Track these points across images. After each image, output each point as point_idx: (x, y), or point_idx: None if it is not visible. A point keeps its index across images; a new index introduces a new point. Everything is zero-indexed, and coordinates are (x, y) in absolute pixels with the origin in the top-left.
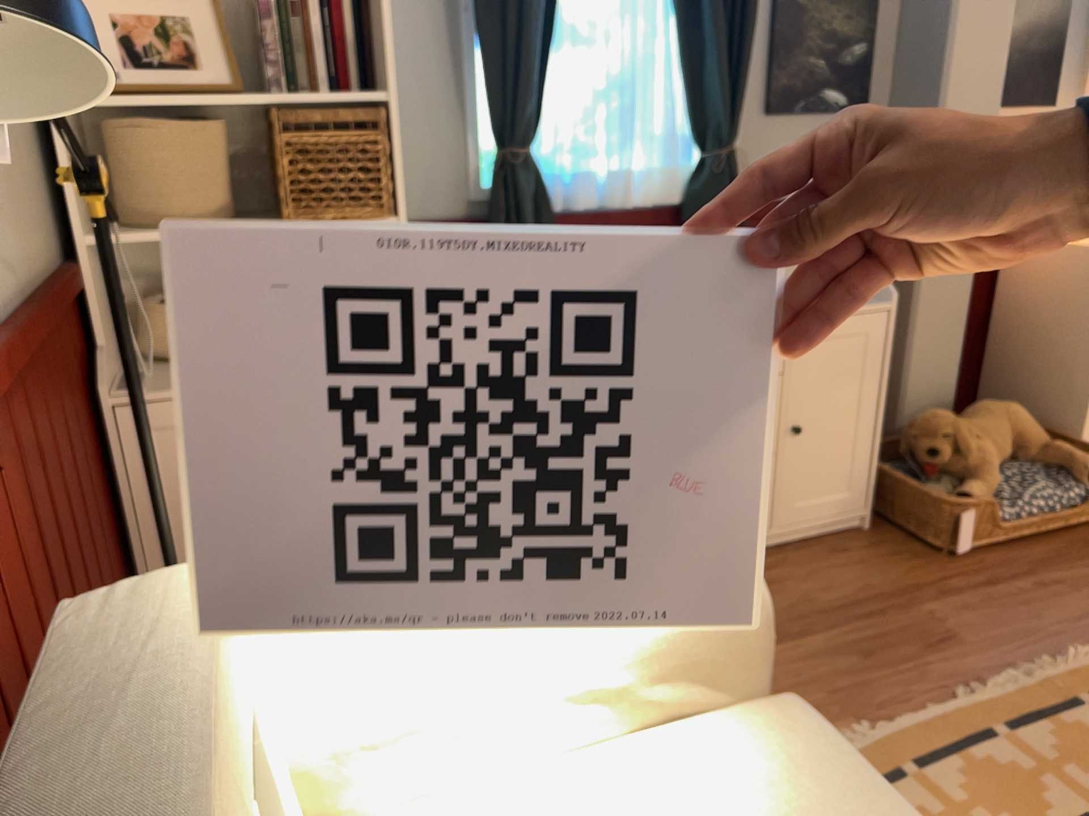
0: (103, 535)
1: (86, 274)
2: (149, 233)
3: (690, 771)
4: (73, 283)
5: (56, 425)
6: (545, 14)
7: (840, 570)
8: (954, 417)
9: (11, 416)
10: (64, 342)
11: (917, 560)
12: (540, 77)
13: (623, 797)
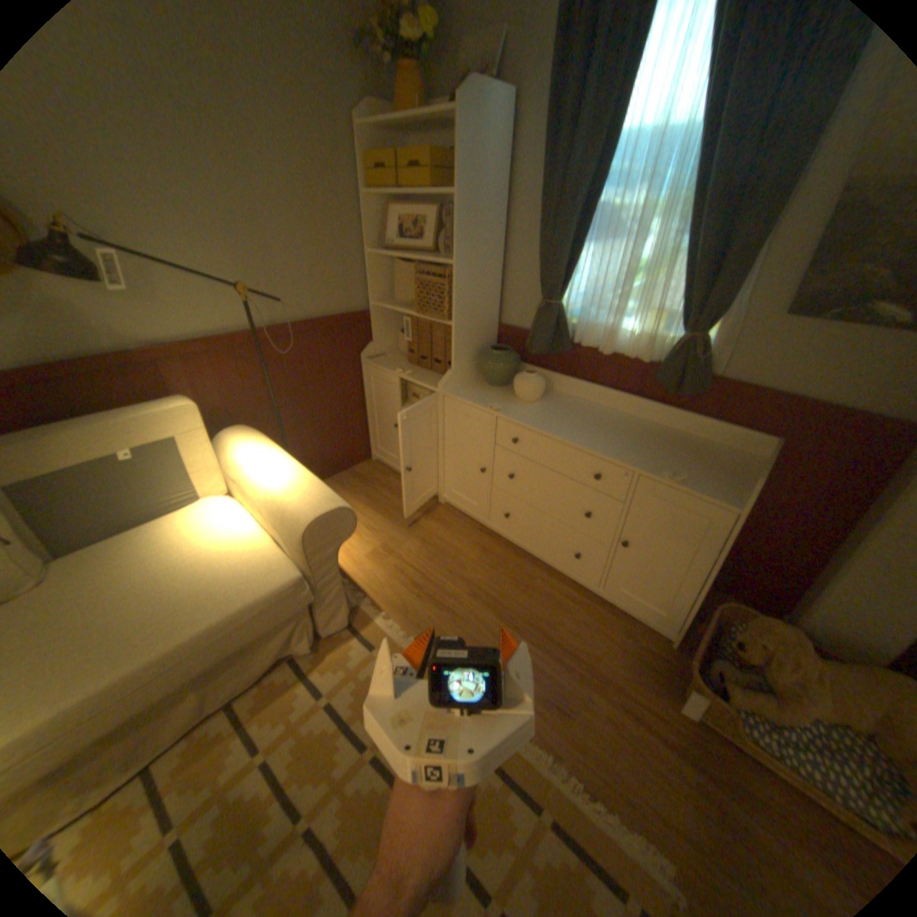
0: (347, 401)
1: (373, 314)
2: (387, 305)
3: (247, 552)
4: (358, 317)
5: (315, 360)
6: (581, 216)
7: (604, 638)
8: (805, 646)
9: (269, 352)
10: (345, 336)
11: (661, 686)
12: (572, 258)
13: (235, 540)
